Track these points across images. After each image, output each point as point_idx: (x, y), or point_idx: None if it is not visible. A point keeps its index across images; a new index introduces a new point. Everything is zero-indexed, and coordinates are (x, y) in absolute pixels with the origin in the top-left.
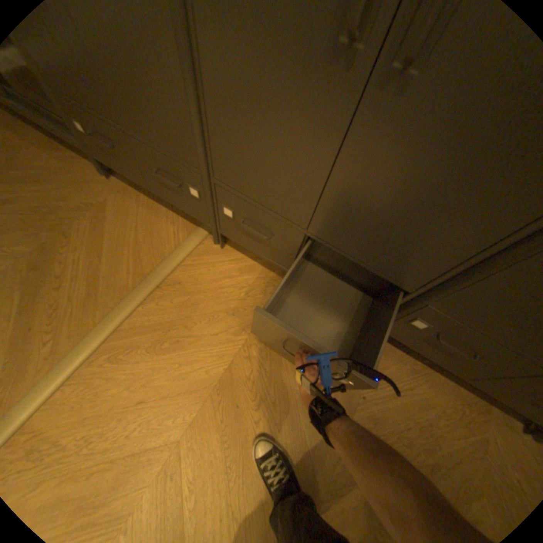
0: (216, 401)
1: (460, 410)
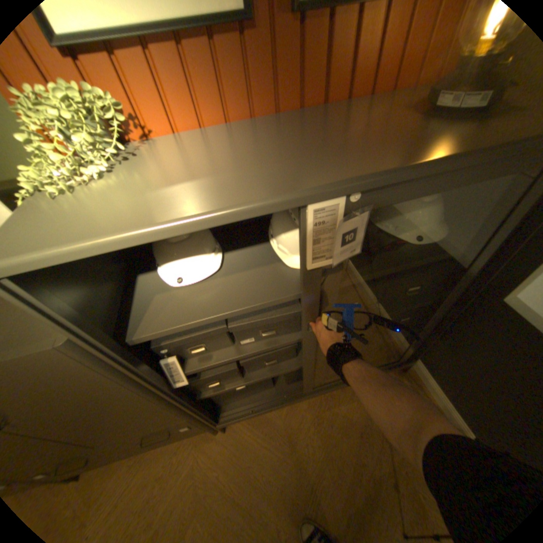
0: None
1: (167, 464)
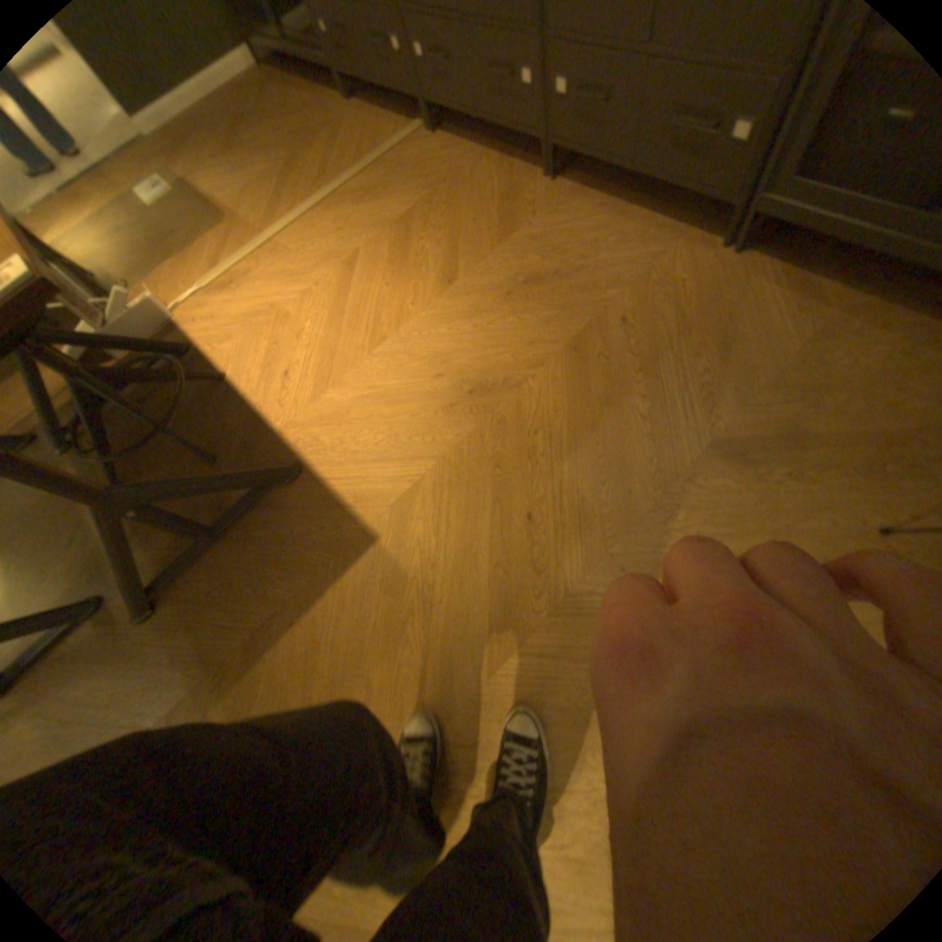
0: (394, 229)
1: (644, 232)
